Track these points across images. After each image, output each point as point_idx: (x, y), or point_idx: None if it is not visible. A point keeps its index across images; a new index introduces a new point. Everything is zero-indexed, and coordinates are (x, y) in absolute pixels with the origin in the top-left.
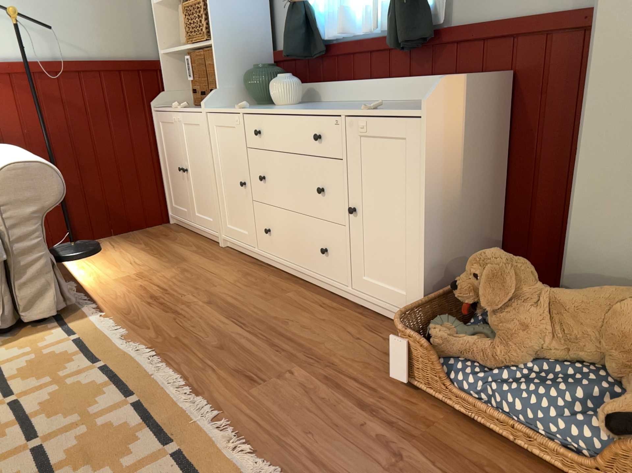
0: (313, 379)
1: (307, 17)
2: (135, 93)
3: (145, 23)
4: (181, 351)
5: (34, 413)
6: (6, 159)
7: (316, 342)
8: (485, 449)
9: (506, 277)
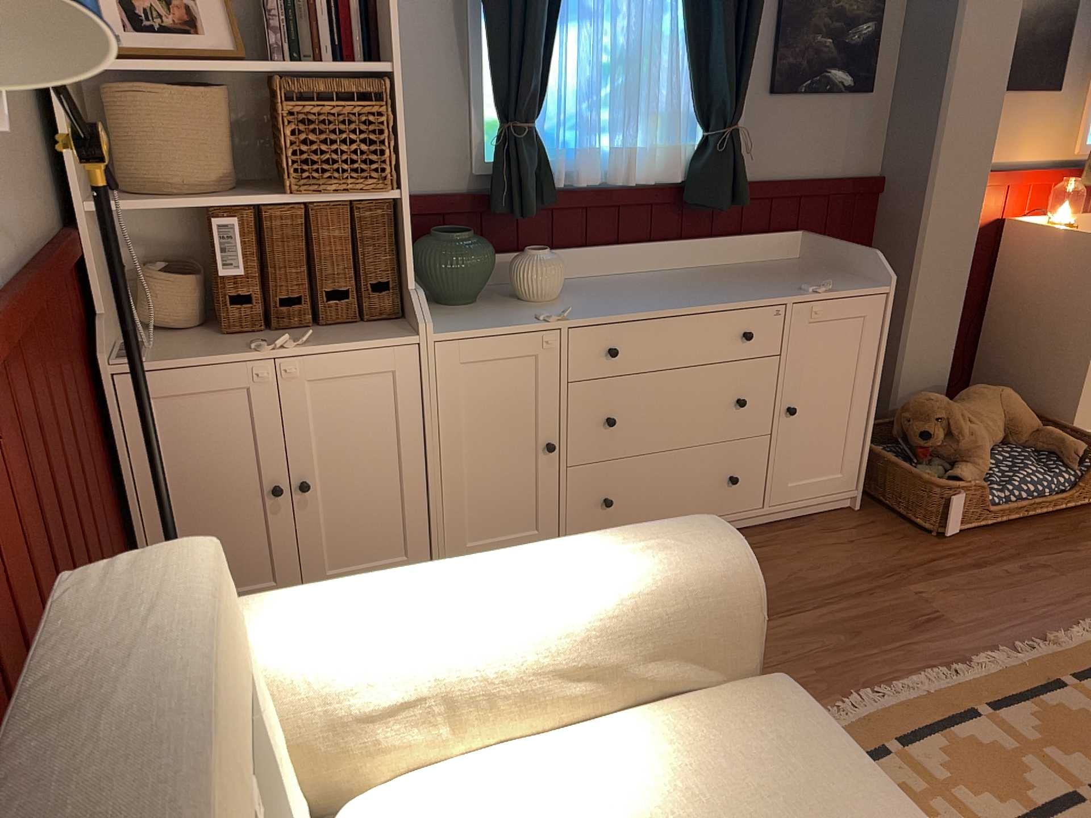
0: (932, 583)
1: (540, 149)
2: (72, 338)
3: (32, 122)
4: (856, 669)
5: (1022, 810)
6: (644, 561)
7: (852, 567)
8: (1028, 532)
9: (958, 411)
